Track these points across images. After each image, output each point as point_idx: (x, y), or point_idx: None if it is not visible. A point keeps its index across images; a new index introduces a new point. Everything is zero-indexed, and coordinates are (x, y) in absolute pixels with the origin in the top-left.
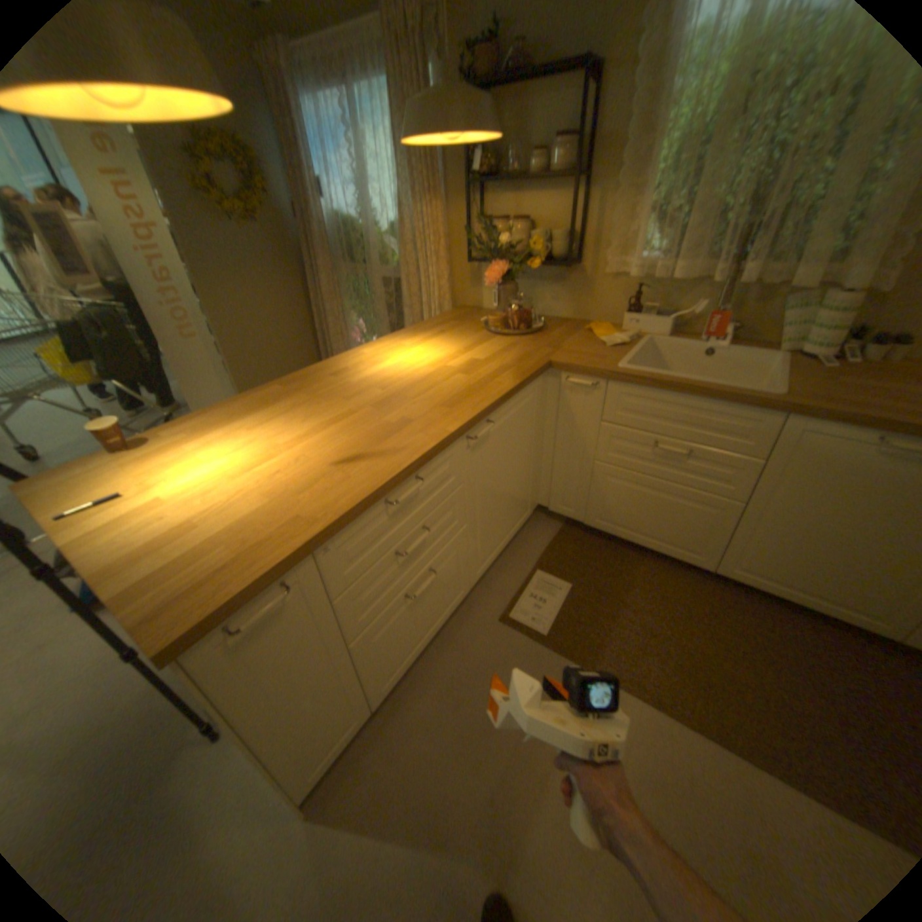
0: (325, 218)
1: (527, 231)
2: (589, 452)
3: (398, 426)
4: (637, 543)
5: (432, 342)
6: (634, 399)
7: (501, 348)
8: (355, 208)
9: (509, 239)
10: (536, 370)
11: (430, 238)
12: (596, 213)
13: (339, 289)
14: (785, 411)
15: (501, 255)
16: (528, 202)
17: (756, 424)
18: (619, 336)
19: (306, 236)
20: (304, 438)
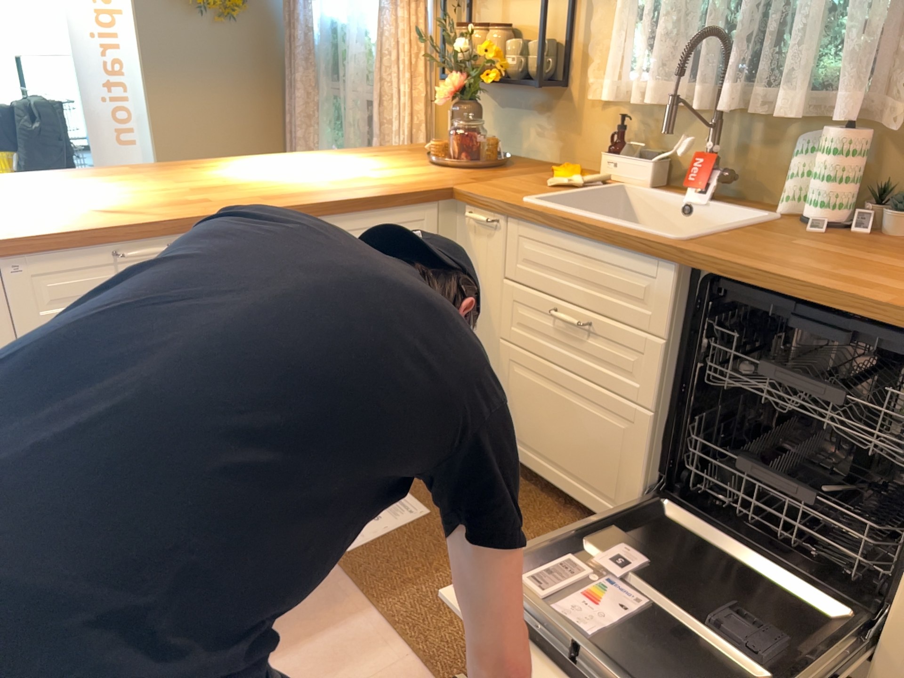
0: (318, 27)
1: (501, 43)
2: (495, 326)
3: (190, 203)
4: (550, 481)
5: (346, 161)
6: (532, 244)
7: (414, 173)
8: (348, 17)
9: (465, 48)
10: (421, 193)
11: (405, 50)
12: (582, 25)
13: (319, 114)
14: (670, 261)
15: (457, 68)
16: (514, 11)
17: (649, 283)
18: (575, 179)
19: (293, 46)
20: (92, 198)
